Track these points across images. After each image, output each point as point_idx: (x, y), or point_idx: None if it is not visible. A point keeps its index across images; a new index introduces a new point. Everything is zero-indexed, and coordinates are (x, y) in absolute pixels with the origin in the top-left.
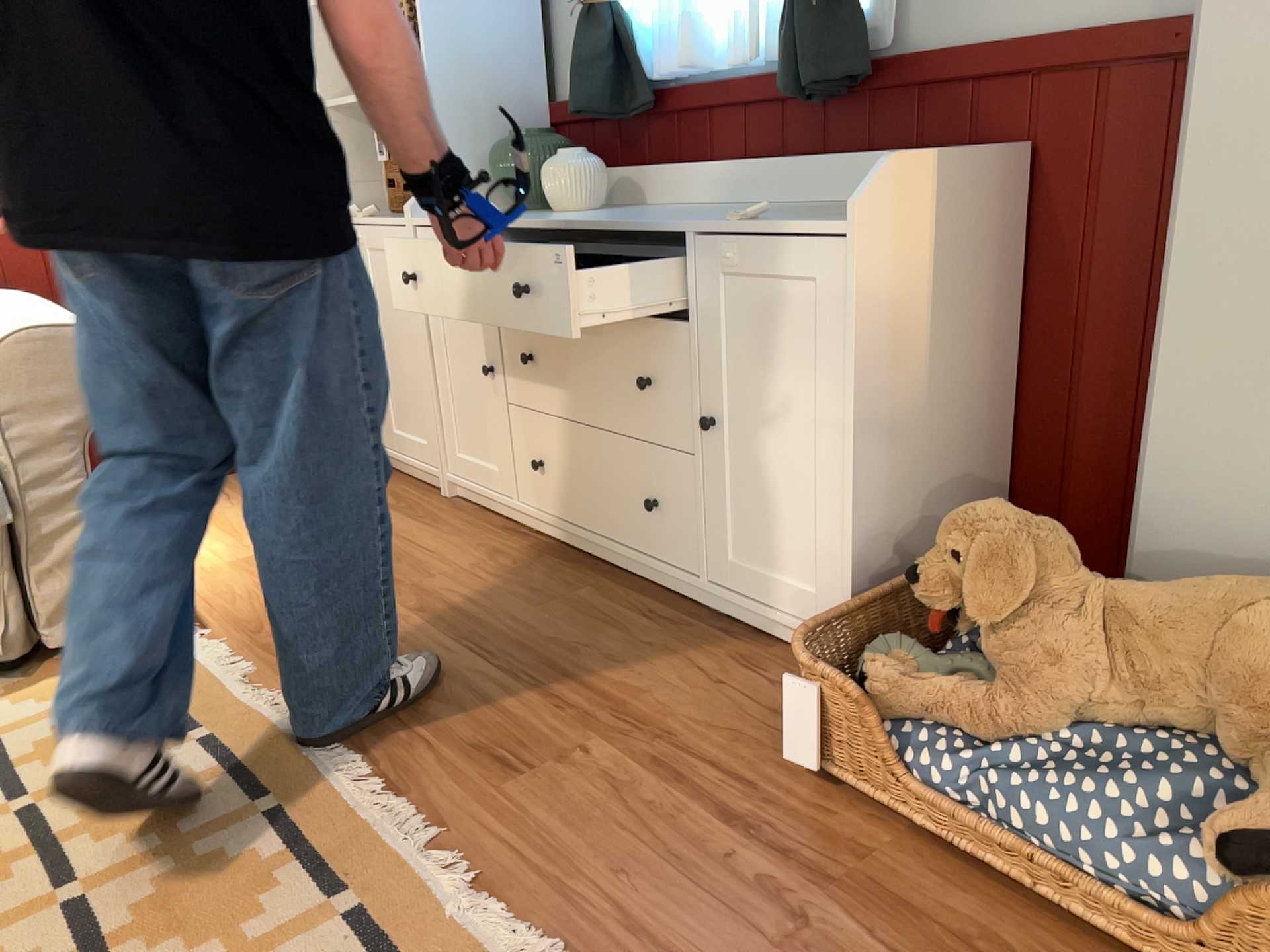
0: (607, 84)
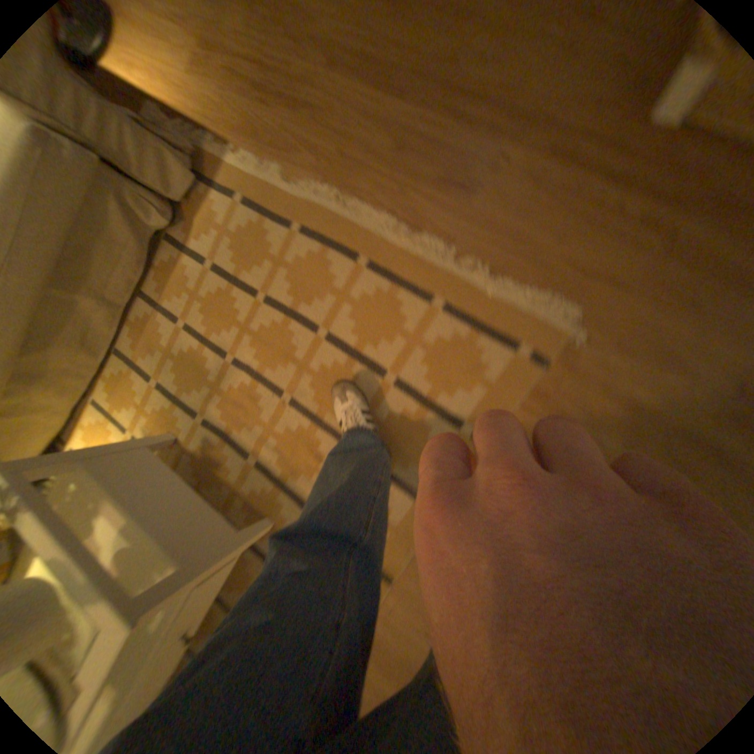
0: None
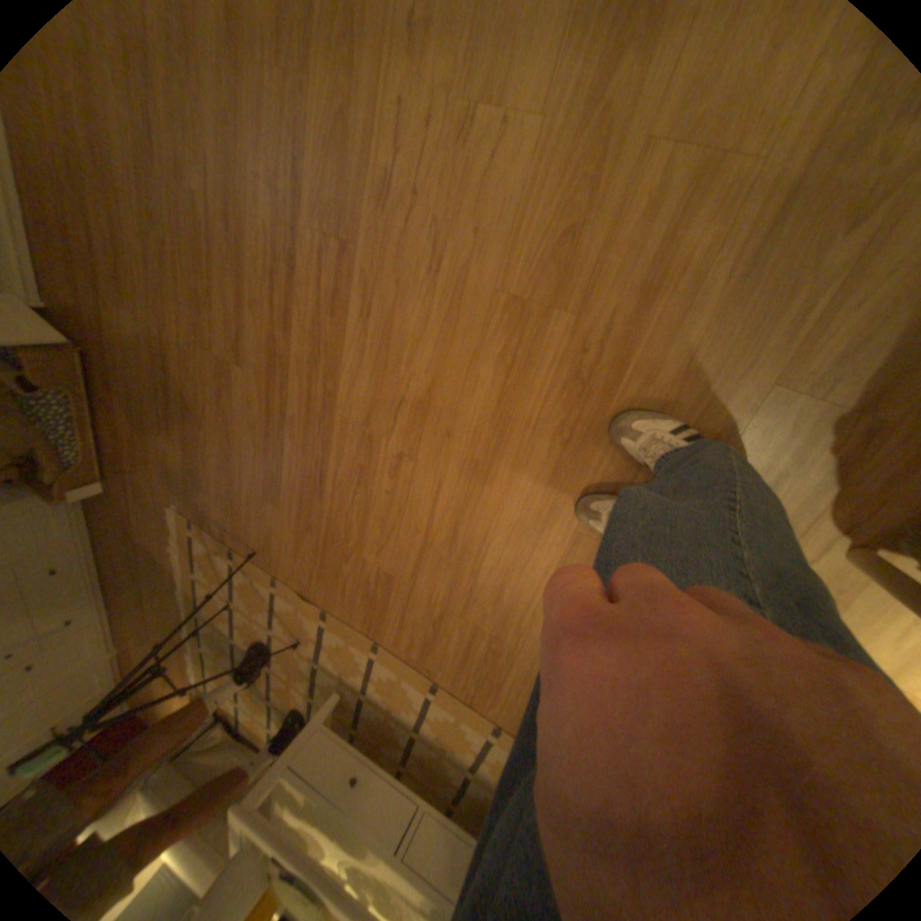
0: None
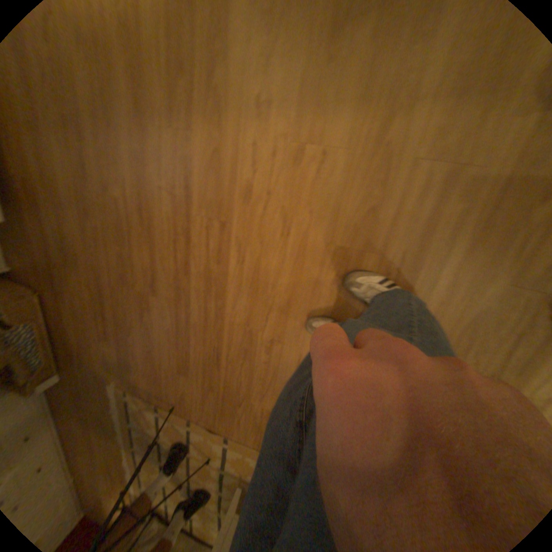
0: None
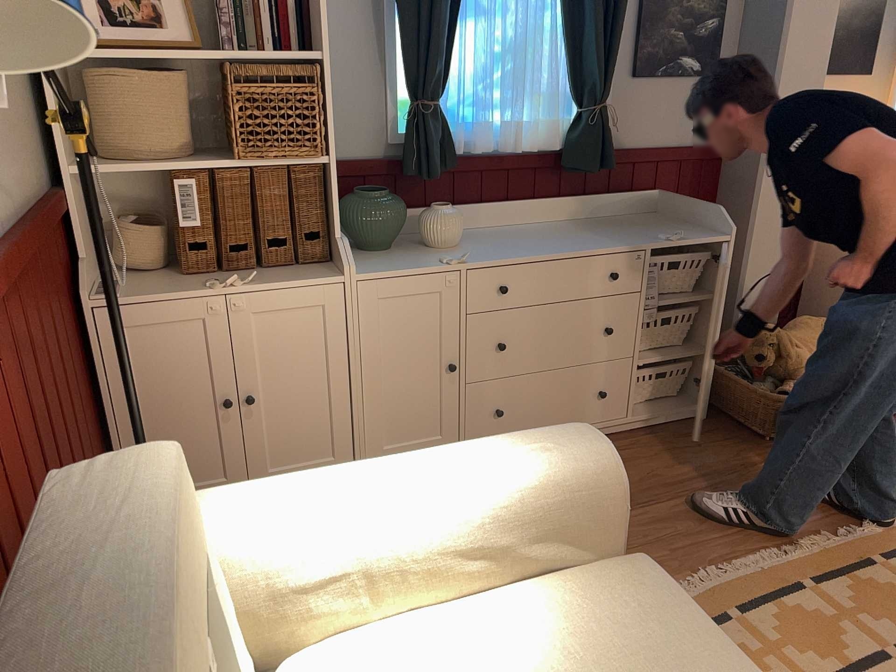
0: (441, 156)
